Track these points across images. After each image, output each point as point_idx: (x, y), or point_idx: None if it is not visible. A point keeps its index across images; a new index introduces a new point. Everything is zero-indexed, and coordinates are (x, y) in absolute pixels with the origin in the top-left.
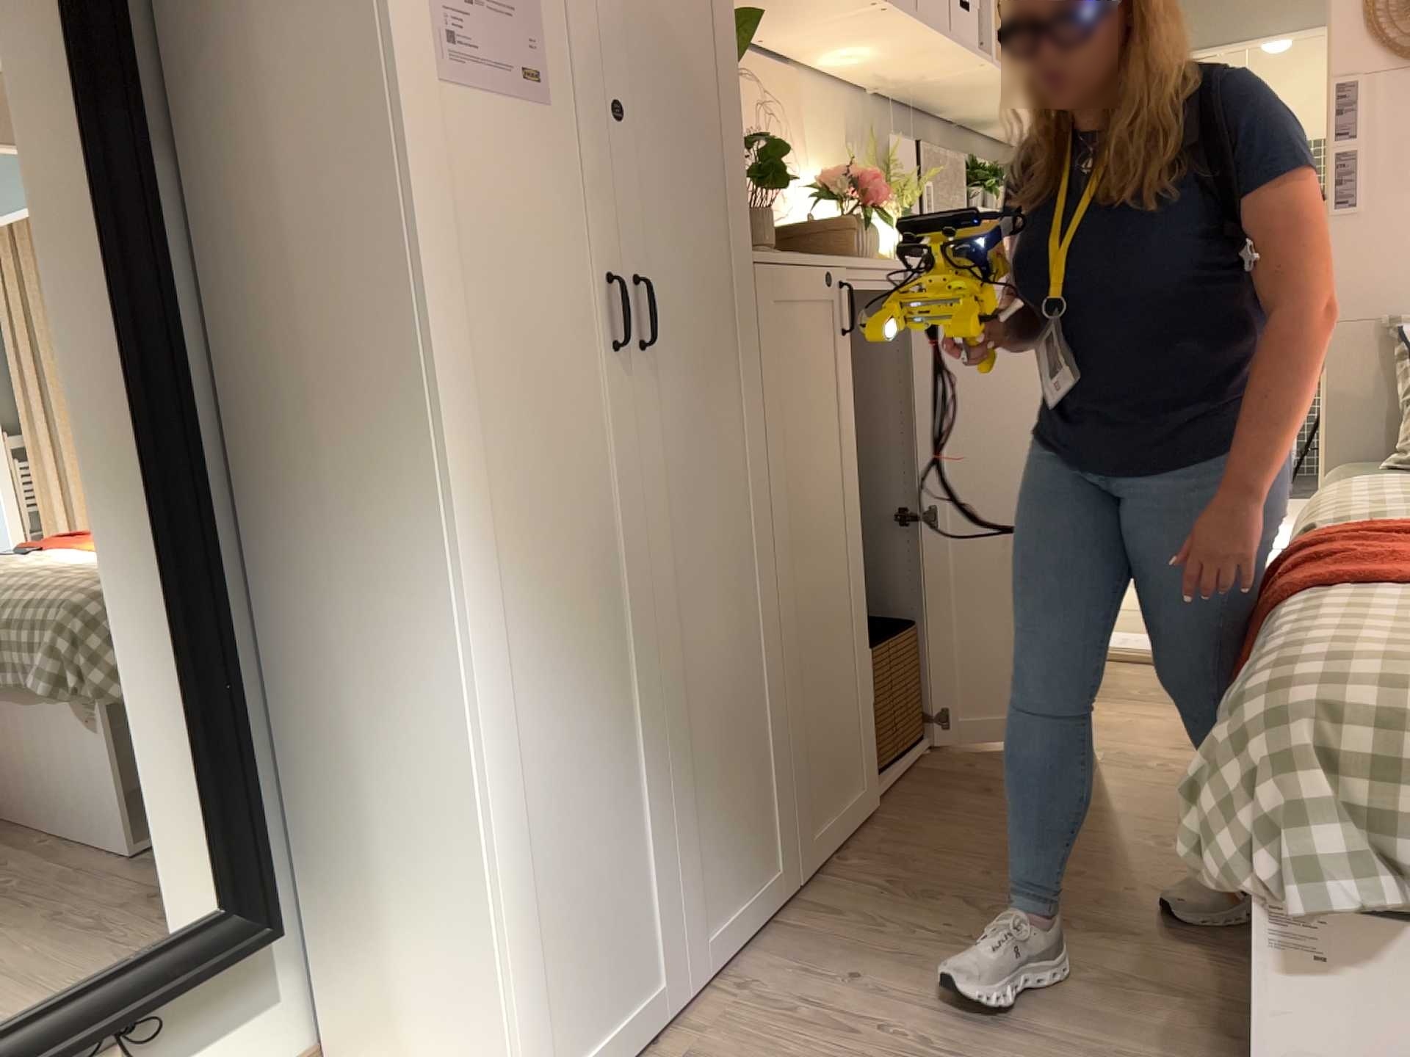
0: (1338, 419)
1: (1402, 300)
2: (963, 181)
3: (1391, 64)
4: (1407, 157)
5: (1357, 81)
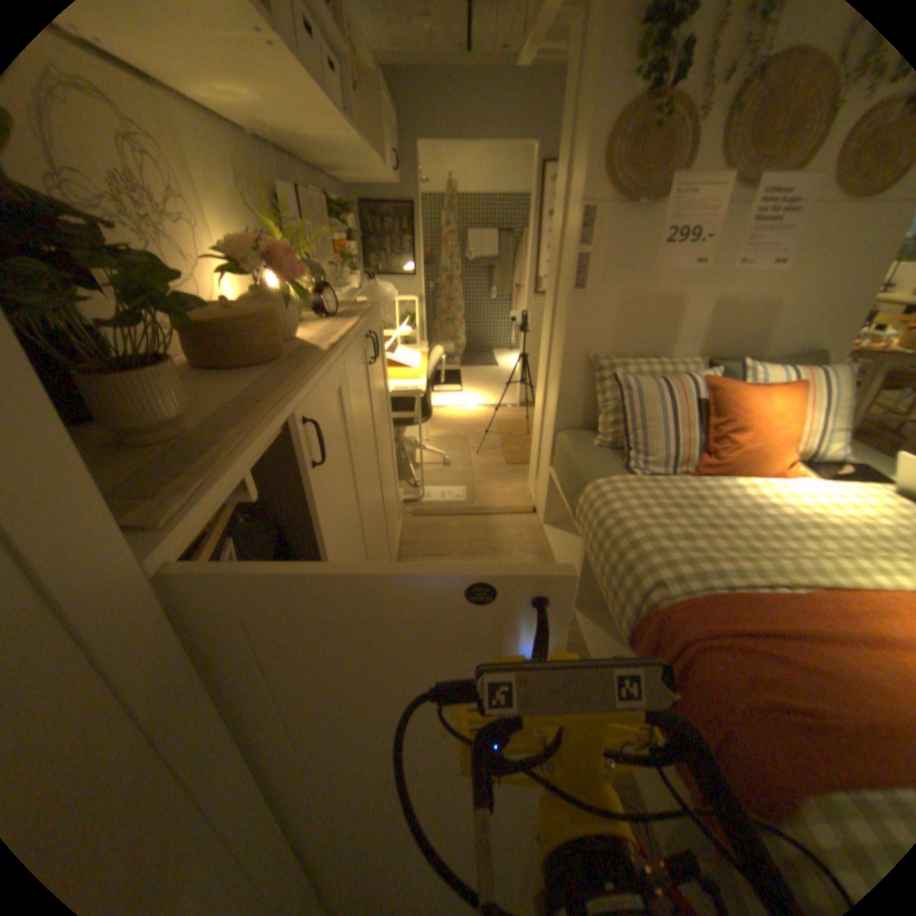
0: (565, 405)
1: (602, 344)
2: (323, 207)
3: (622, 195)
4: (618, 259)
5: (601, 203)
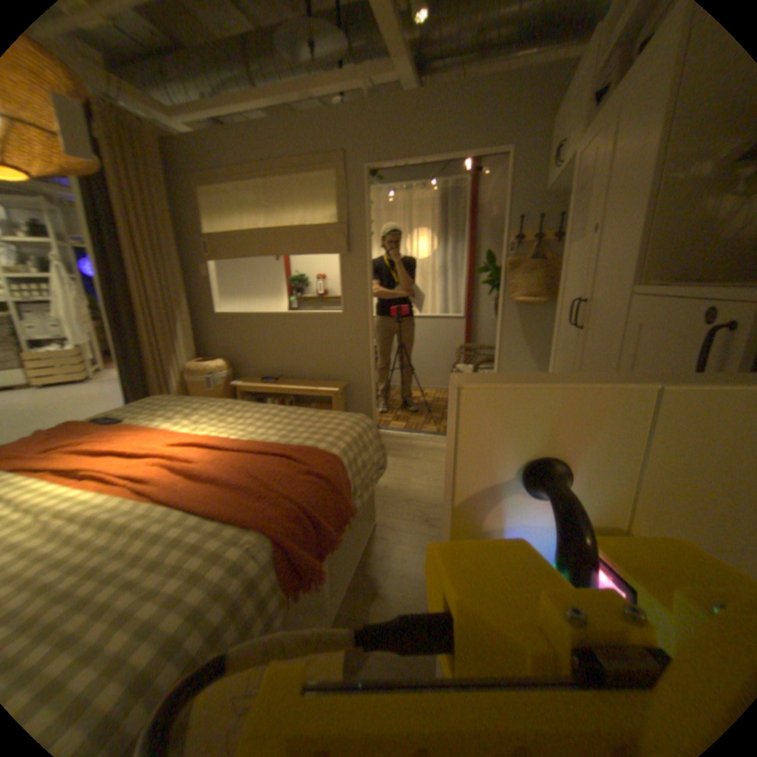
0: None
1: None
2: None
3: None
4: None
5: None
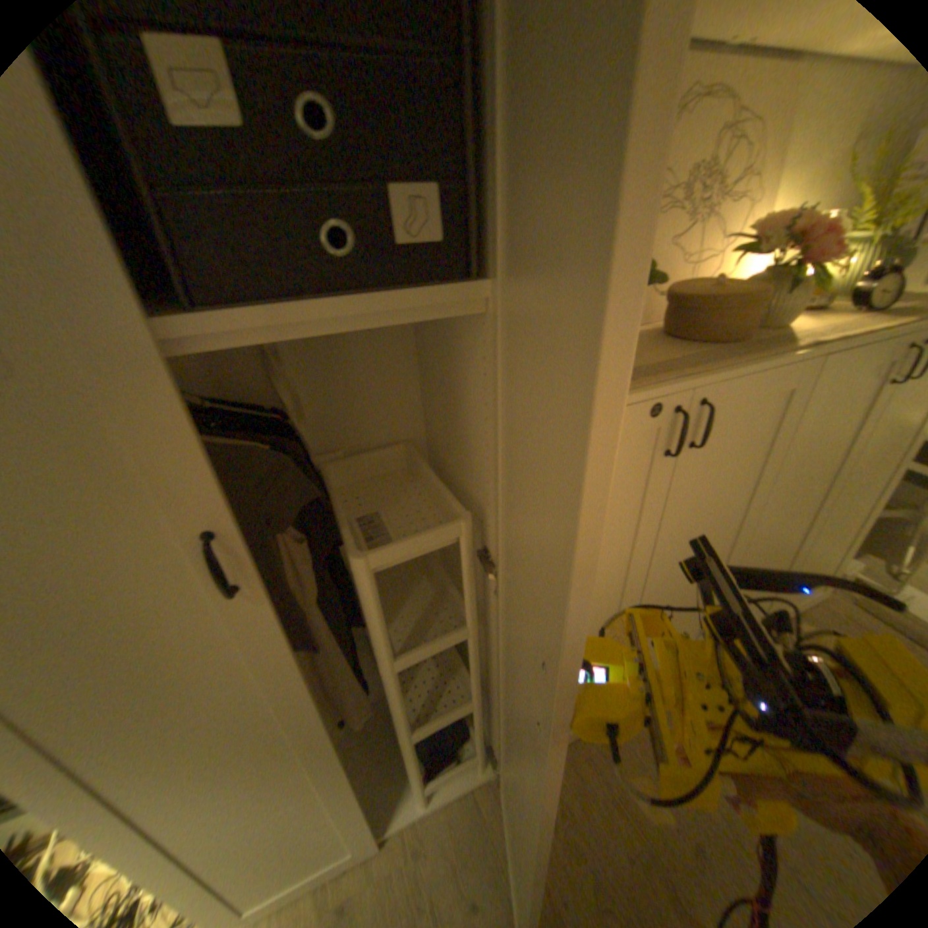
0: None
1: None
2: None
3: None
4: None
5: None
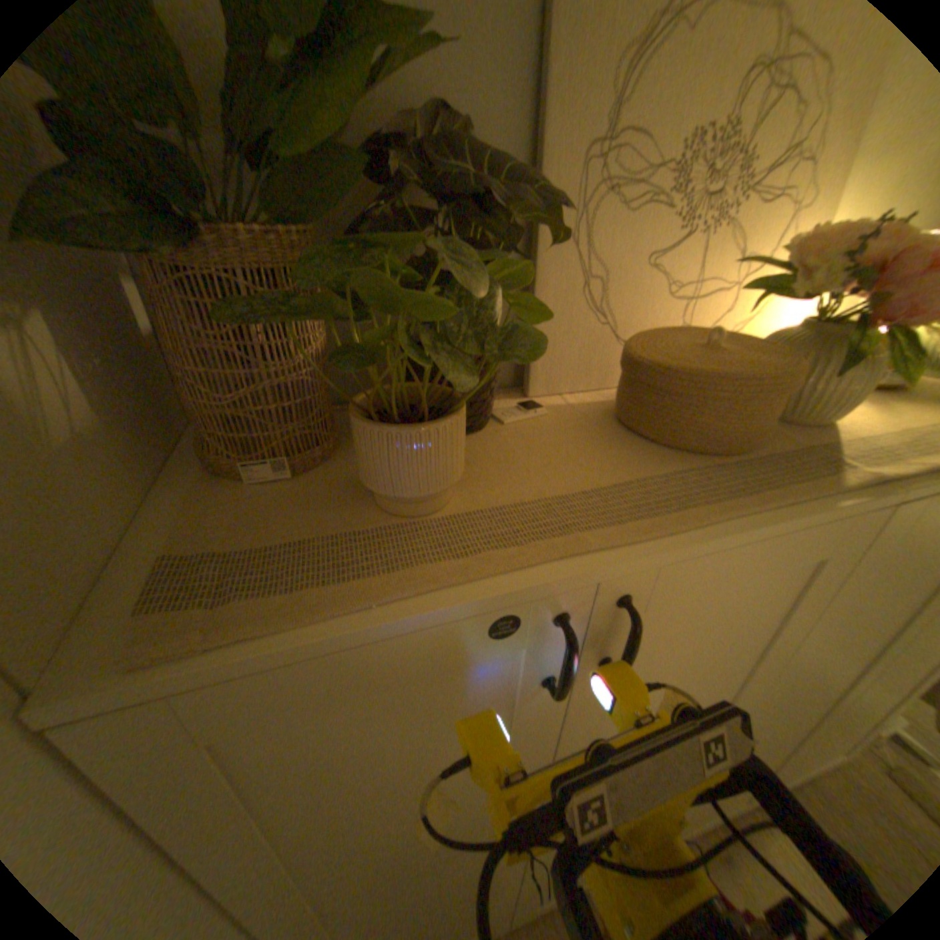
0: None
1: None
2: None
3: None
4: None
5: None
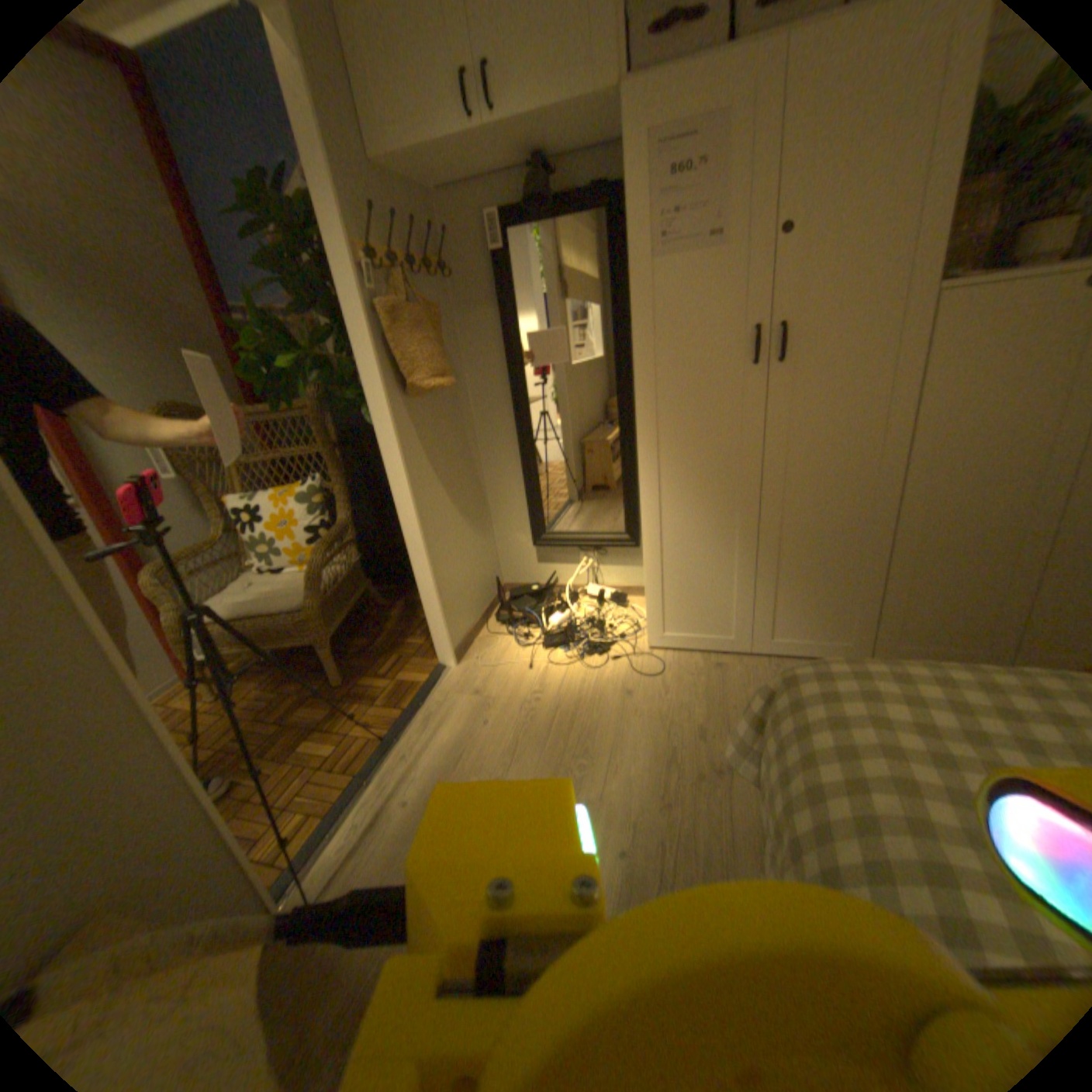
0: None
1: None
2: None
3: None
4: None
5: None
